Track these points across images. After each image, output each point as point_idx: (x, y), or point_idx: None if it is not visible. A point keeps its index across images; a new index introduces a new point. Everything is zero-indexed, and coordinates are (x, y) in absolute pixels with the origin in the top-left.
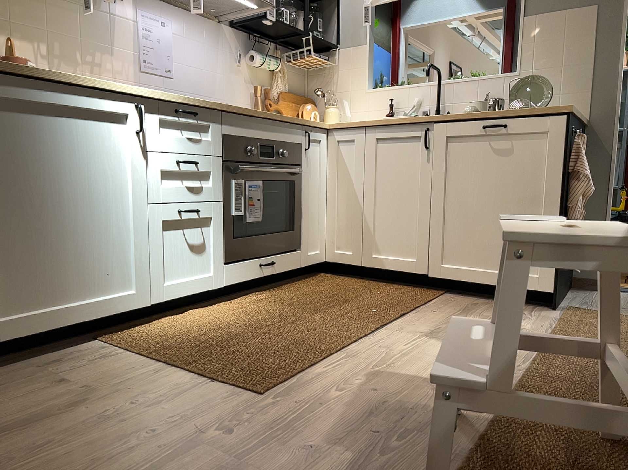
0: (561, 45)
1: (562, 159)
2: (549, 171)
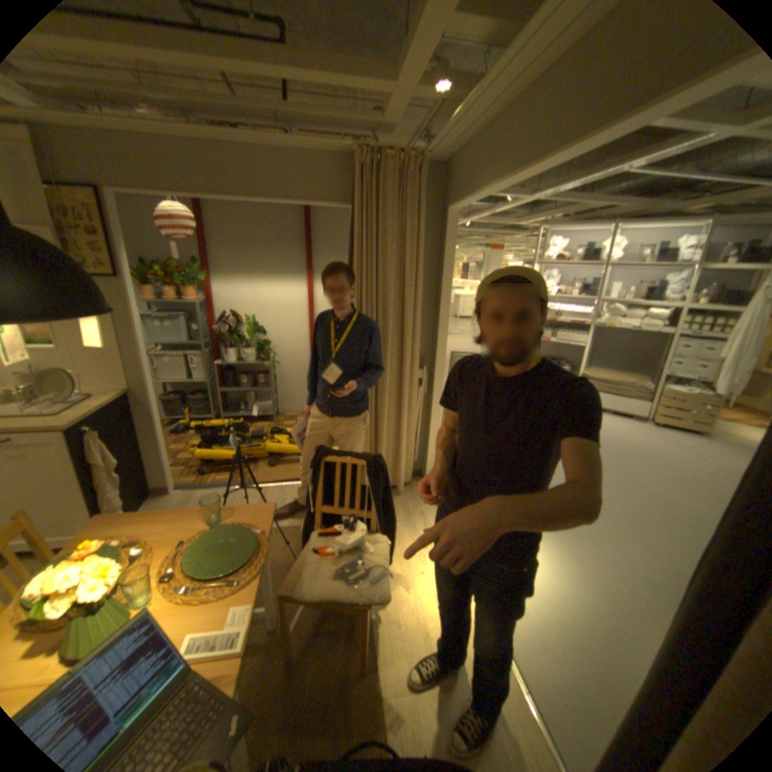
0: (91, 329)
1: (74, 460)
2: (65, 469)
